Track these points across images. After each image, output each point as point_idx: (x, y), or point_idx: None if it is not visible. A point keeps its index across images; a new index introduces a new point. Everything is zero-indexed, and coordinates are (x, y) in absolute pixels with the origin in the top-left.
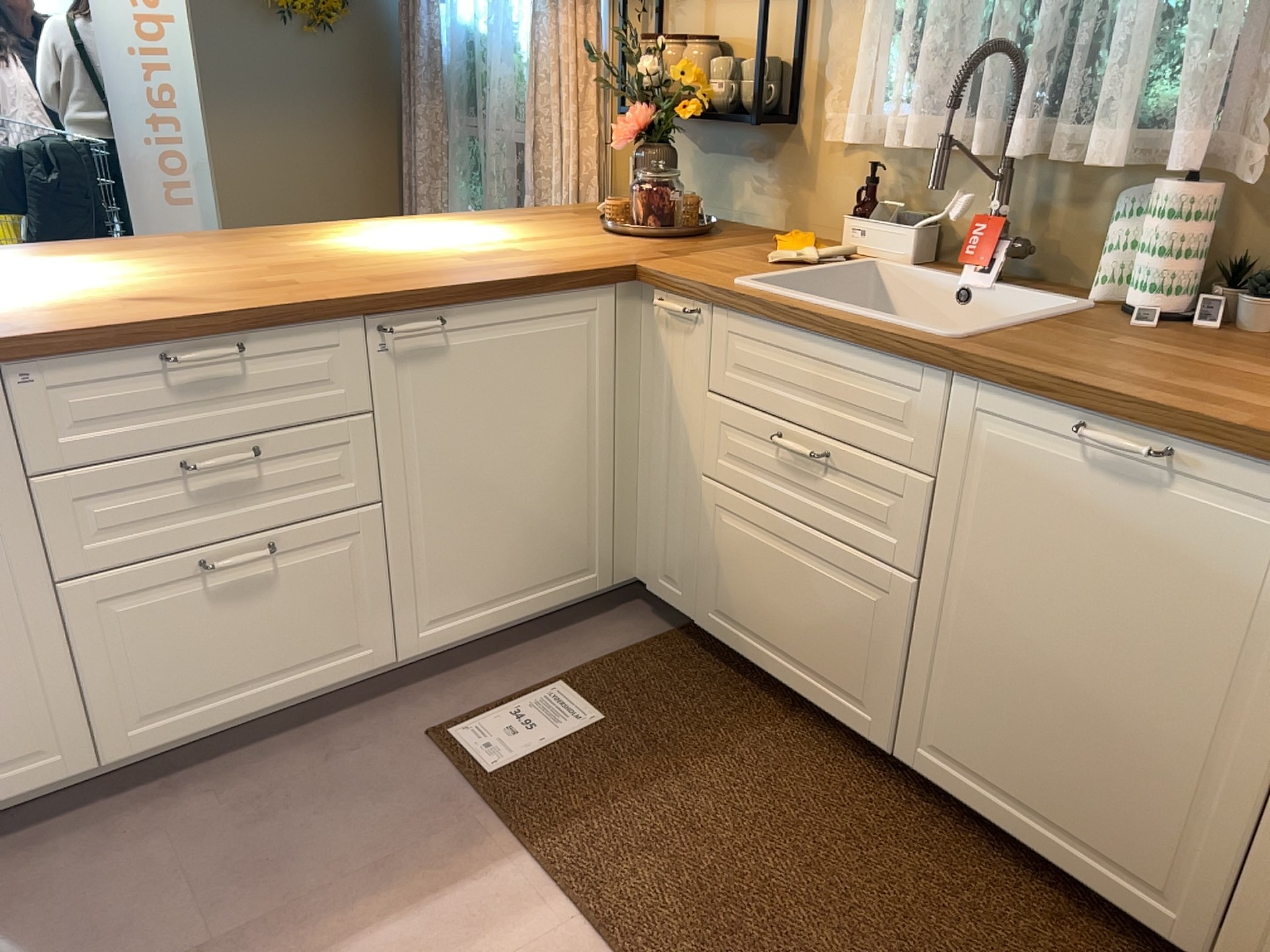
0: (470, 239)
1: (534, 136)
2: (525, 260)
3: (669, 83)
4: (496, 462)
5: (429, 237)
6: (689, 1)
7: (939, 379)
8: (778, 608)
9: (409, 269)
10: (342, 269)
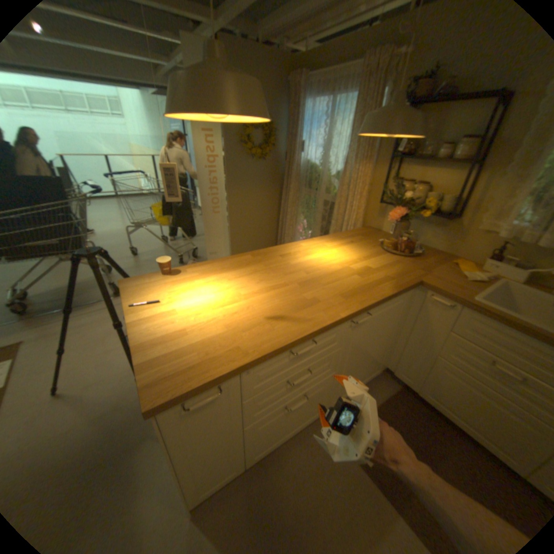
0: (346, 258)
1: (338, 202)
2: (381, 277)
3: (414, 199)
4: (367, 350)
5: (330, 255)
6: (414, 165)
7: None
8: (471, 410)
9: (347, 285)
10: (323, 285)
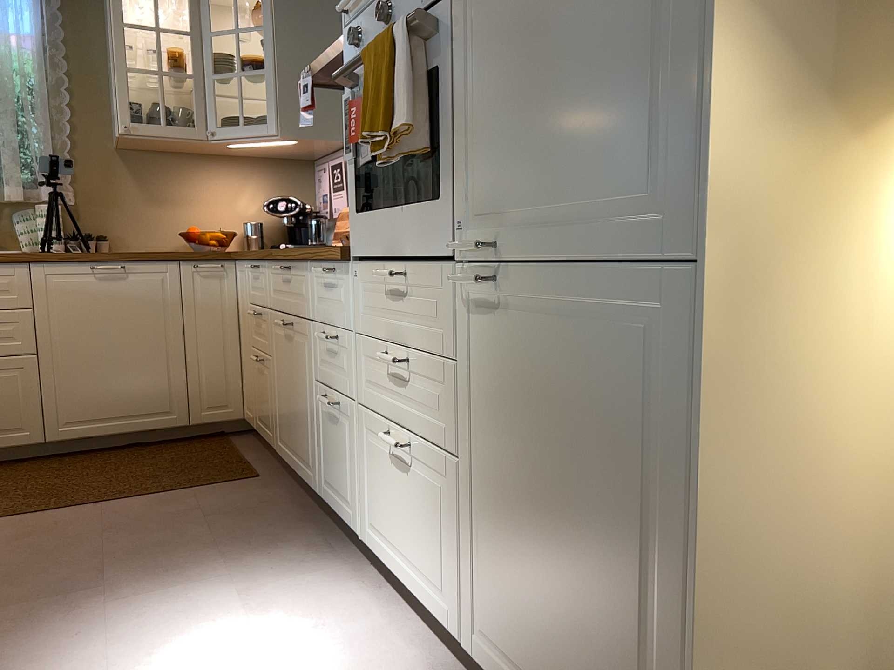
0: None
1: None
2: None
3: None
4: None
5: None
6: None
7: (22, 268)
8: None
9: None
10: None
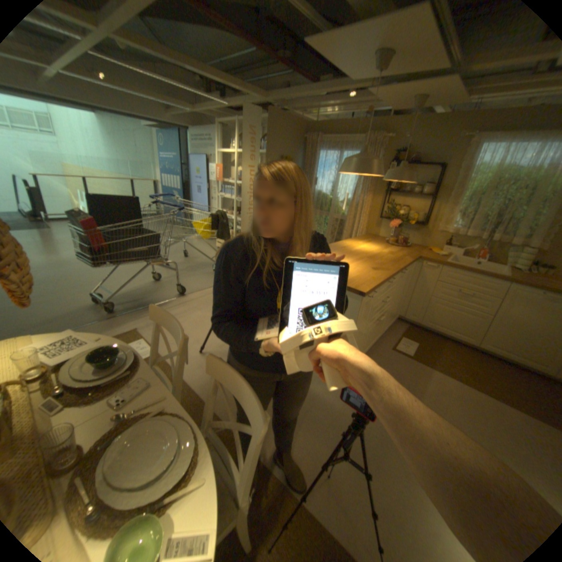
0: (375, 248)
1: (349, 218)
2: (401, 255)
3: (403, 215)
4: (399, 295)
5: (366, 247)
6: (398, 196)
7: (508, 283)
8: (450, 321)
9: (390, 258)
10: (379, 258)
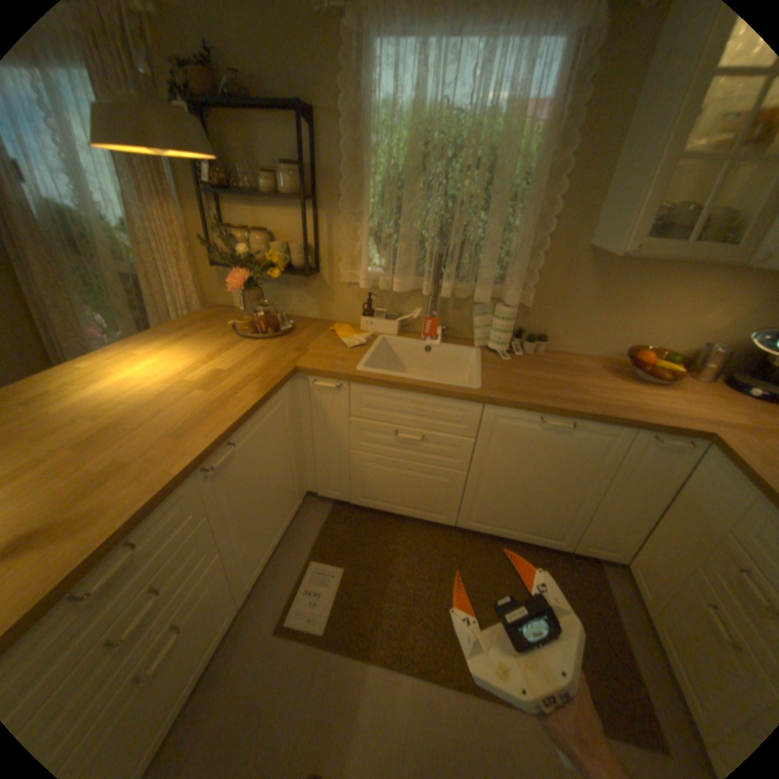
0: (177, 366)
1: (144, 274)
2: (239, 380)
3: (253, 255)
4: (260, 489)
5: (146, 370)
6: (239, 205)
7: (478, 406)
8: (398, 491)
9: (182, 413)
10: (133, 430)
